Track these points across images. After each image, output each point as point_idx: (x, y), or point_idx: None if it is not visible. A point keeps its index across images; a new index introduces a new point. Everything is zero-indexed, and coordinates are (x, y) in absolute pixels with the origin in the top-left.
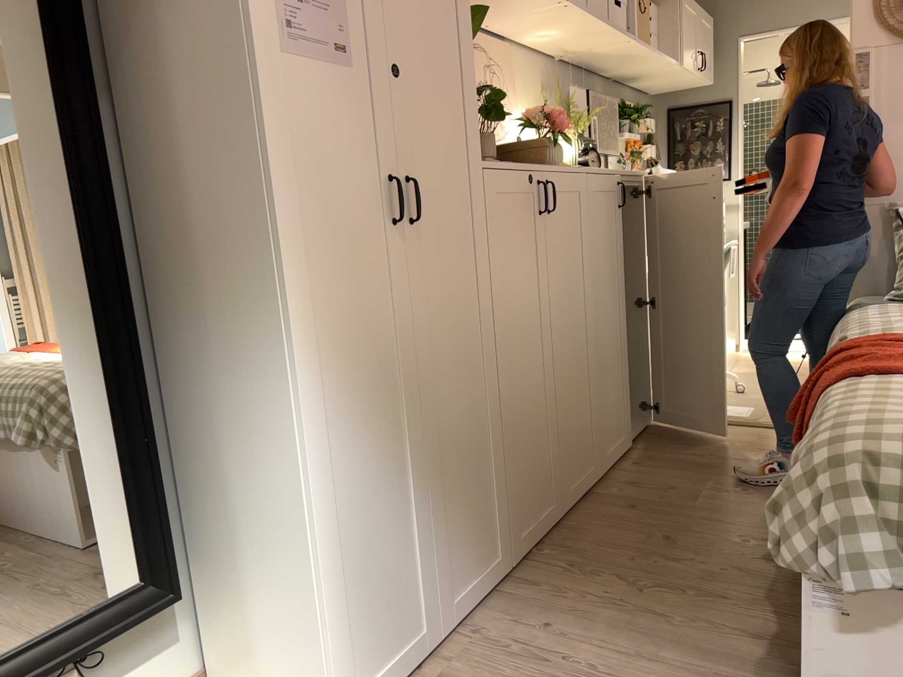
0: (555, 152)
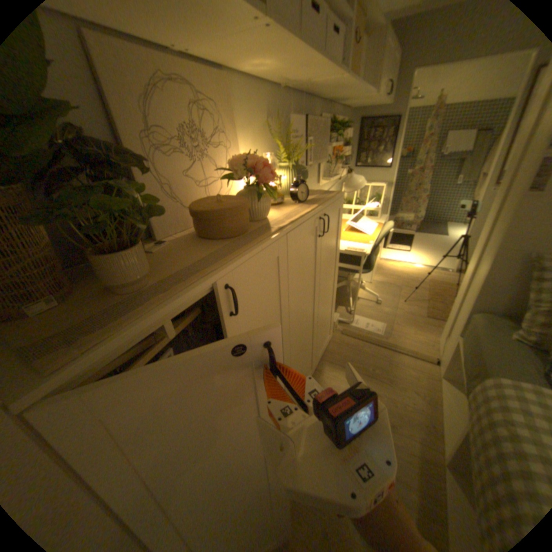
0: (260, 203)
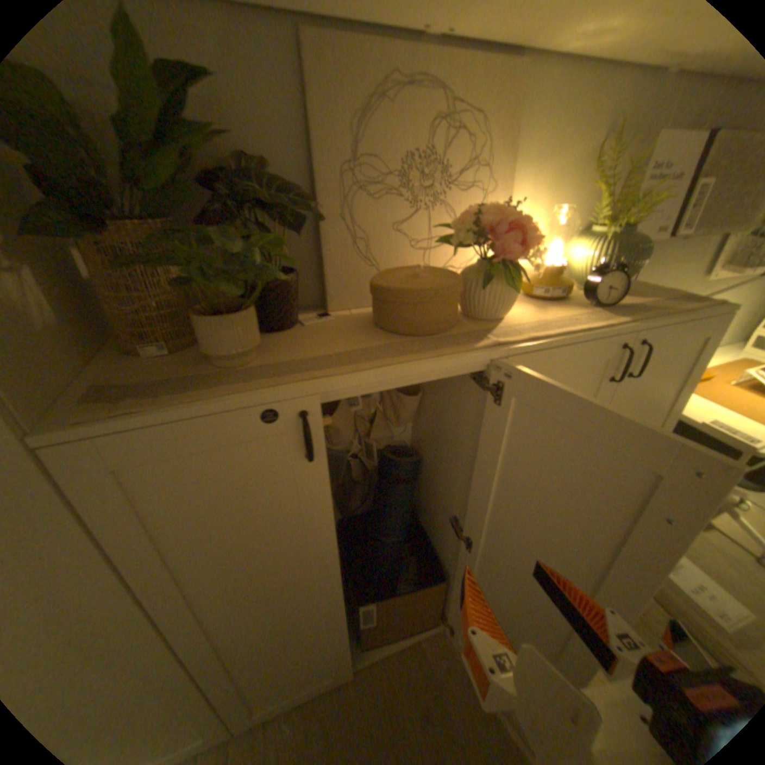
0: (490, 292)
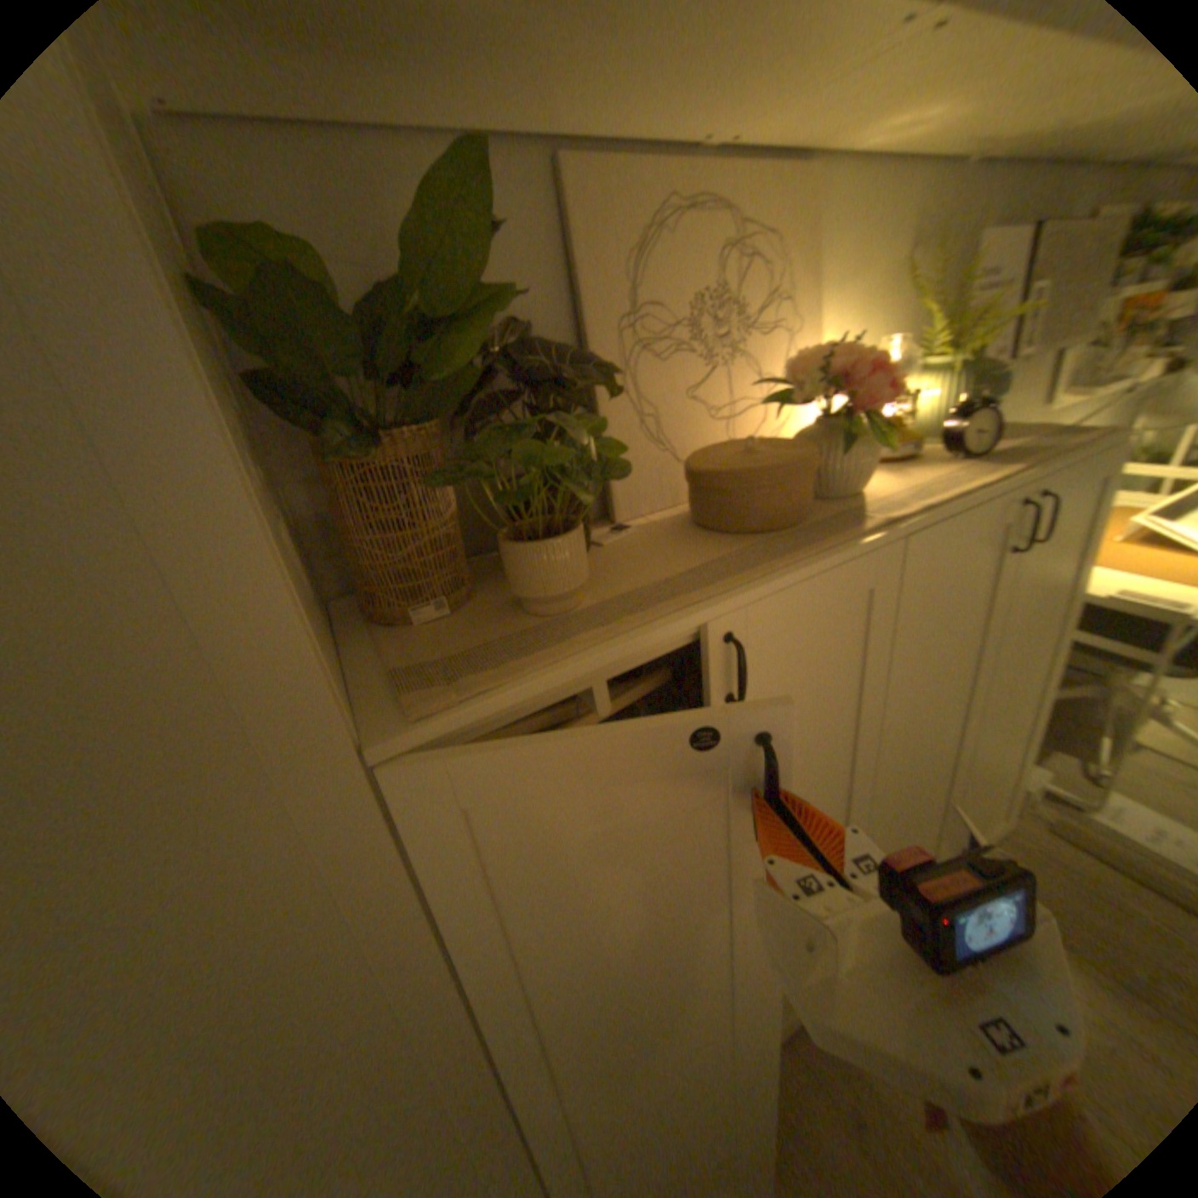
0: (850, 458)
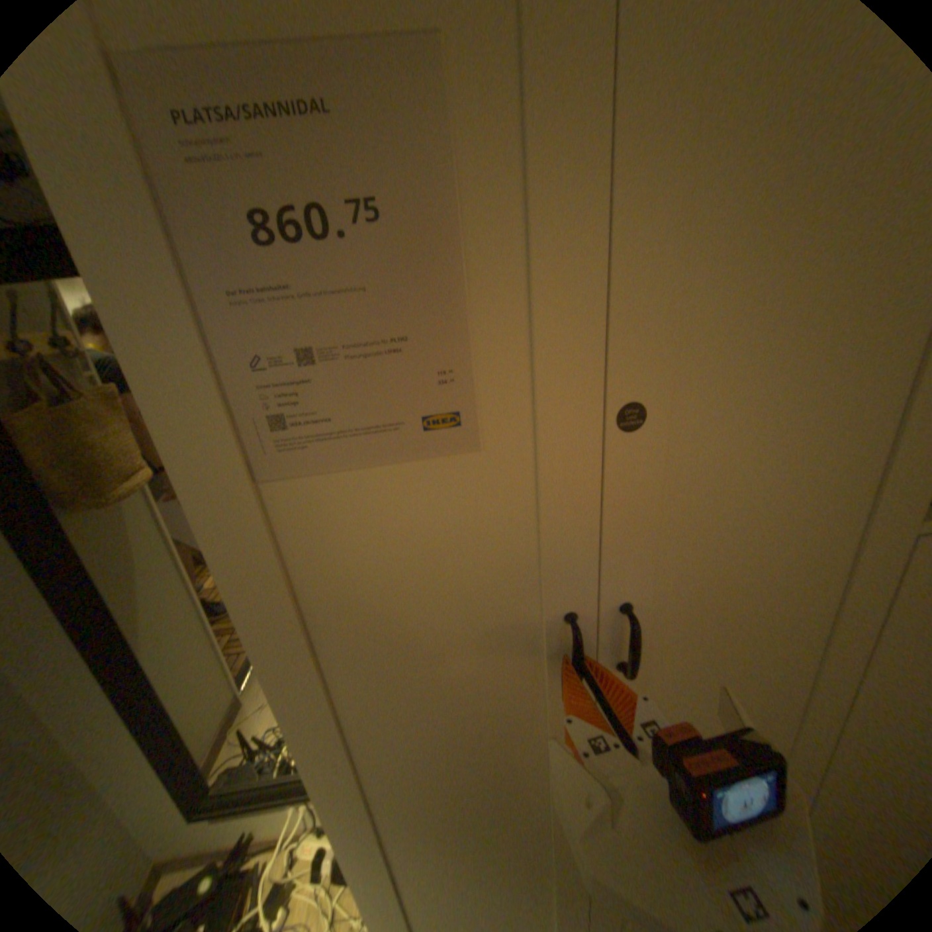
0: None
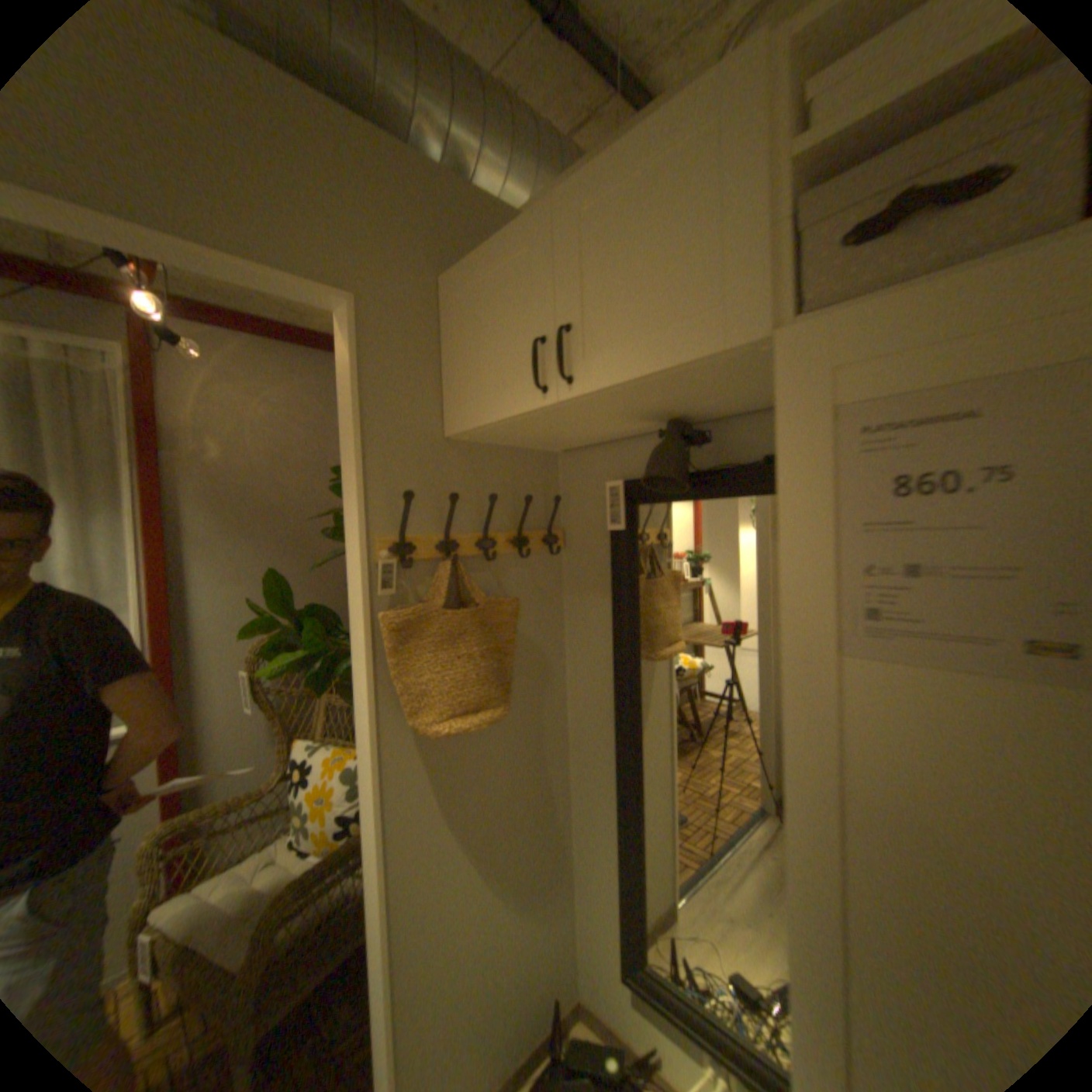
0: None
